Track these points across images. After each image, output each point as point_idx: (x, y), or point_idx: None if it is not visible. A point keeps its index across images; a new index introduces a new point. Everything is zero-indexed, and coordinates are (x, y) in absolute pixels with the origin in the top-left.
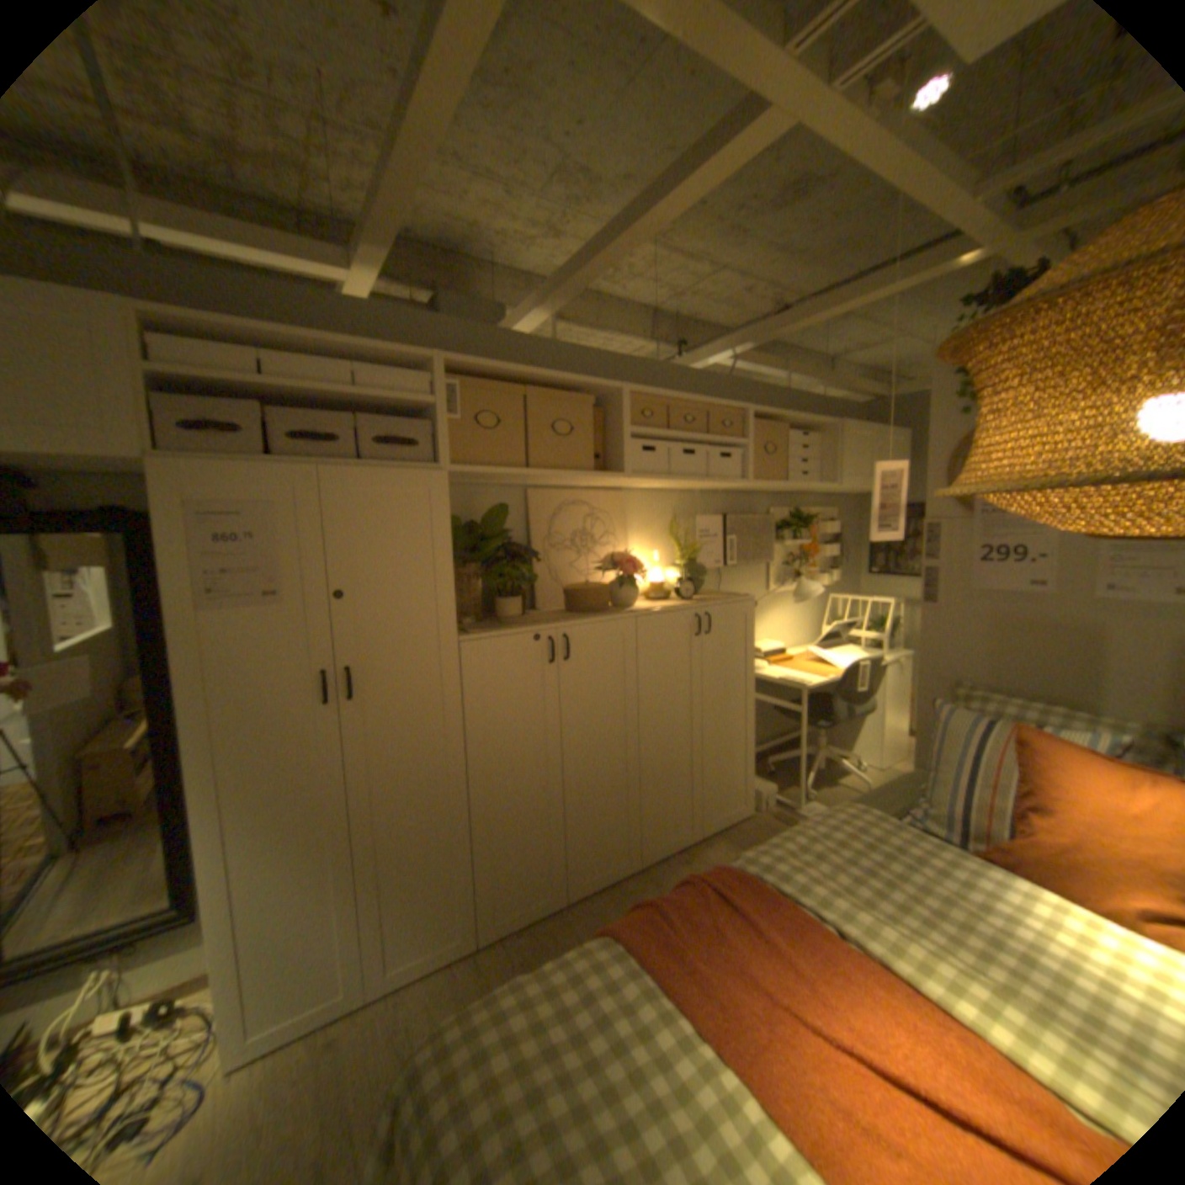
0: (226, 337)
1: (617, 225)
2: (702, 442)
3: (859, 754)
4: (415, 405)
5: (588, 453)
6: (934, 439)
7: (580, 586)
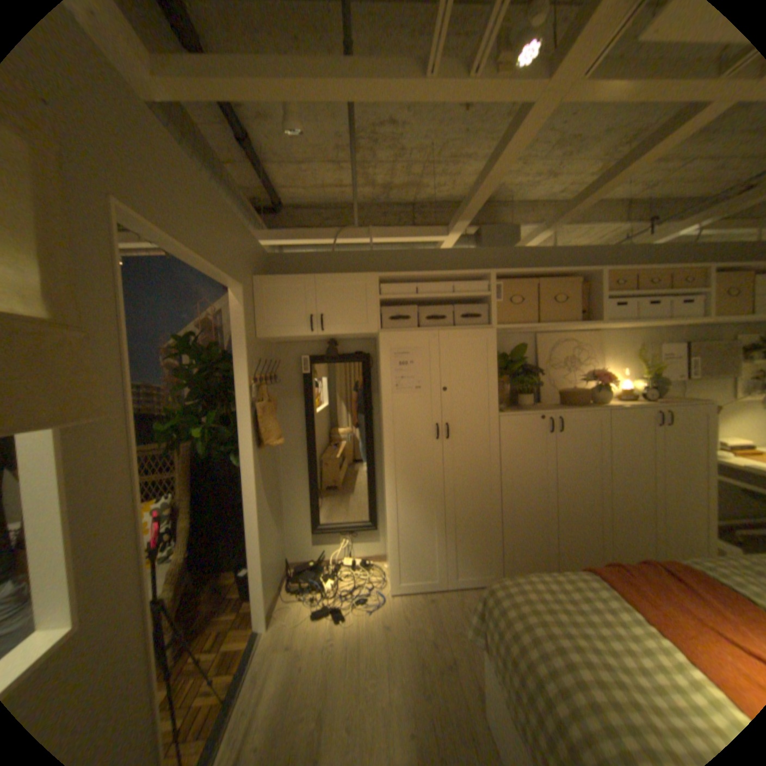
0: (404, 281)
1: (600, 182)
2: (667, 295)
3: None
4: (480, 298)
5: (577, 310)
6: None
7: (570, 390)
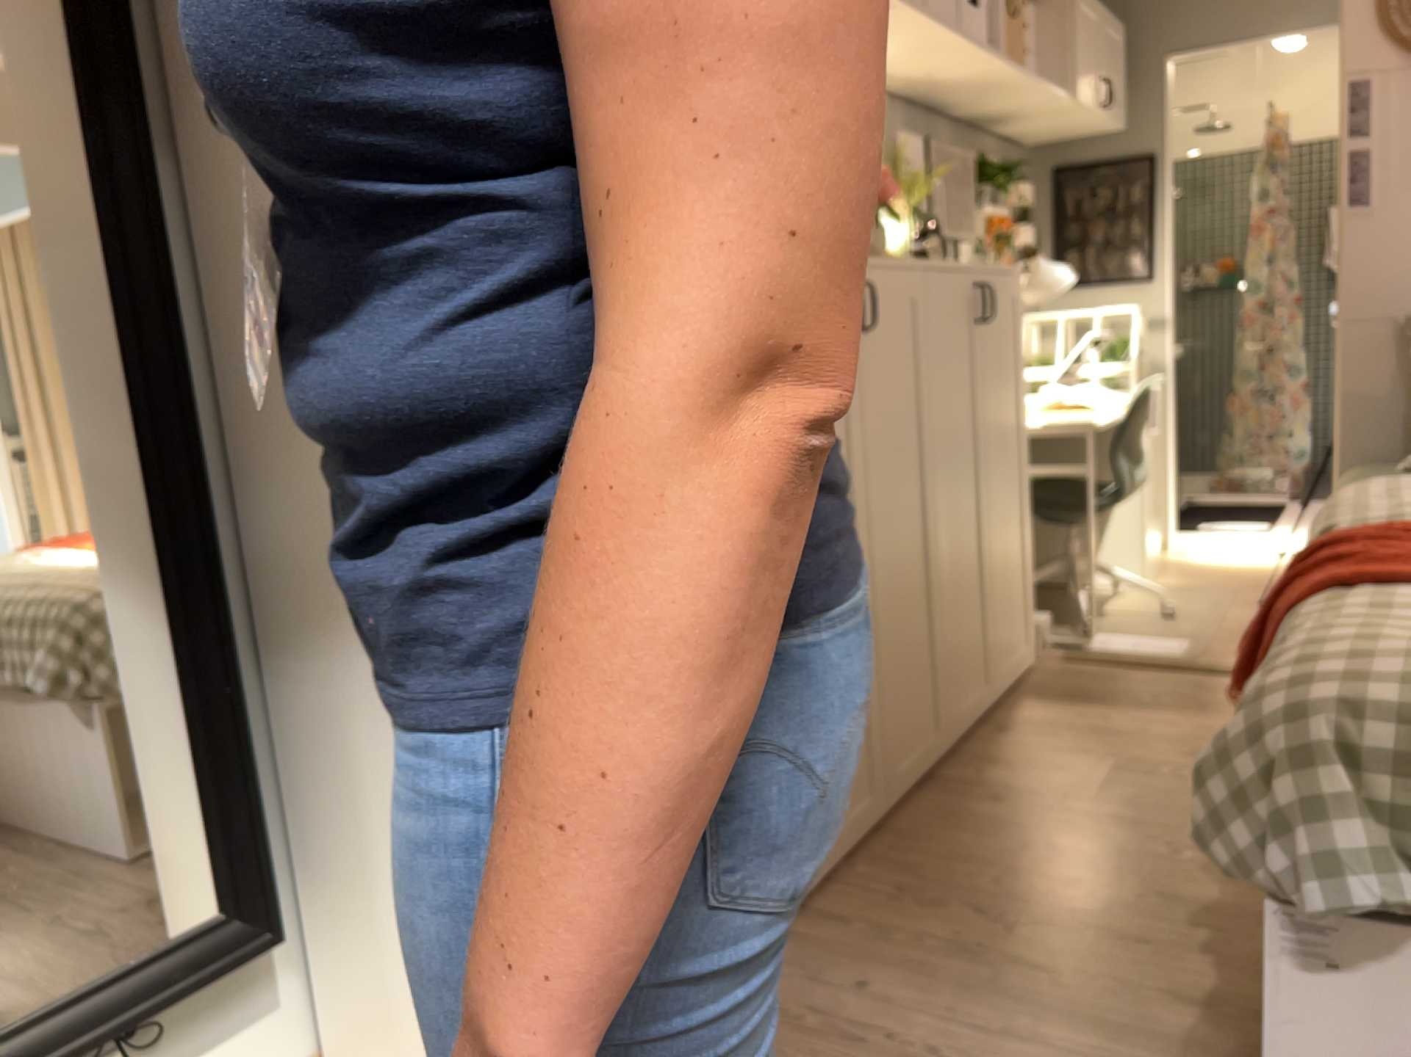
0: None
1: None
2: None
3: (1108, 571)
4: None
5: None
6: (1150, 46)
7: None
